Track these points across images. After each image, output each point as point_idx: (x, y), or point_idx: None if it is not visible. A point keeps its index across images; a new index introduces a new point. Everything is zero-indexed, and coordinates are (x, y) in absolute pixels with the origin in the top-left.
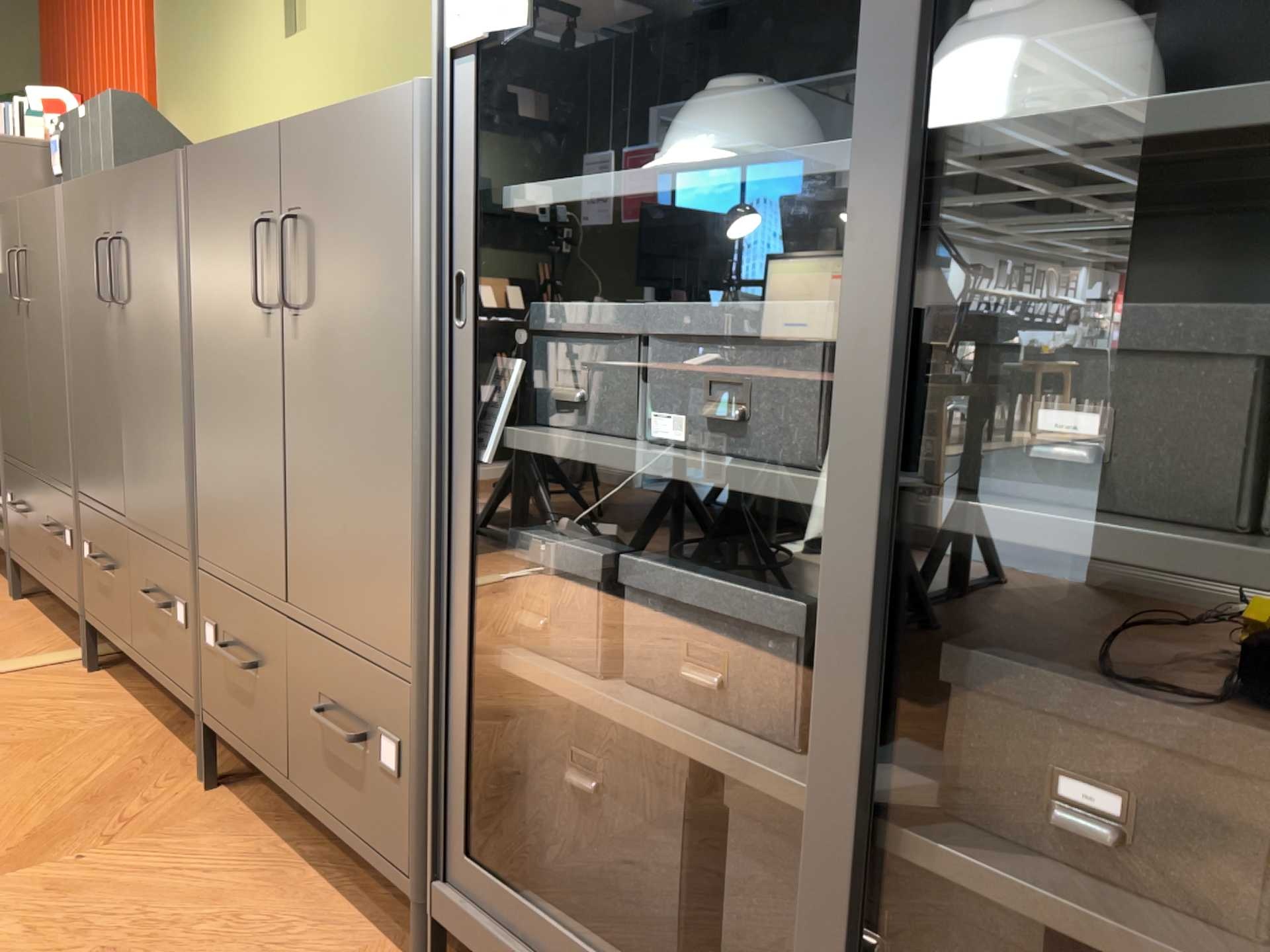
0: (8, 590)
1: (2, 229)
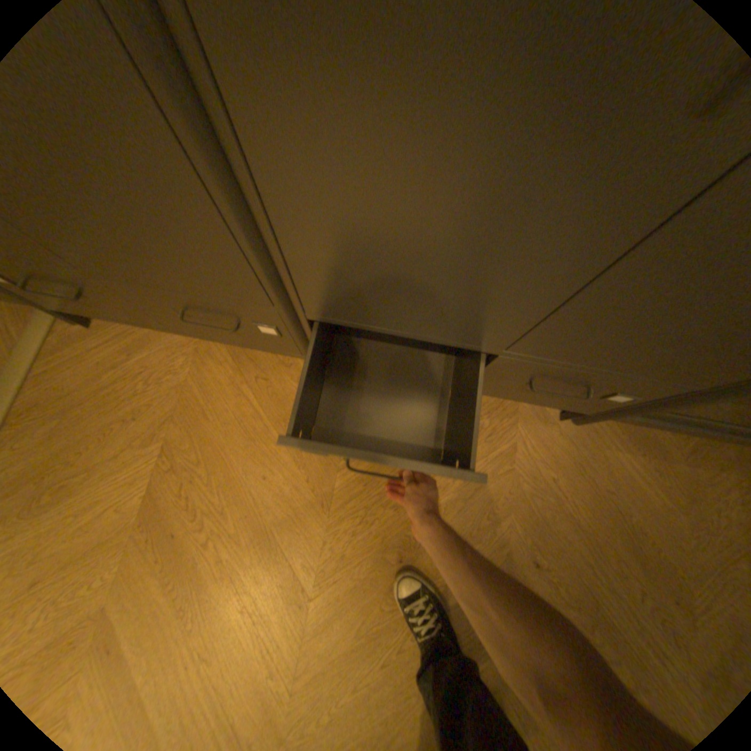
0: None
1: None
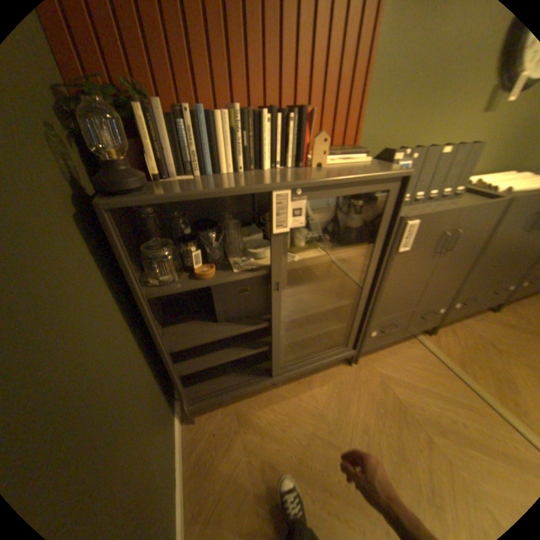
0: (340, 369)
1: (427, 224)
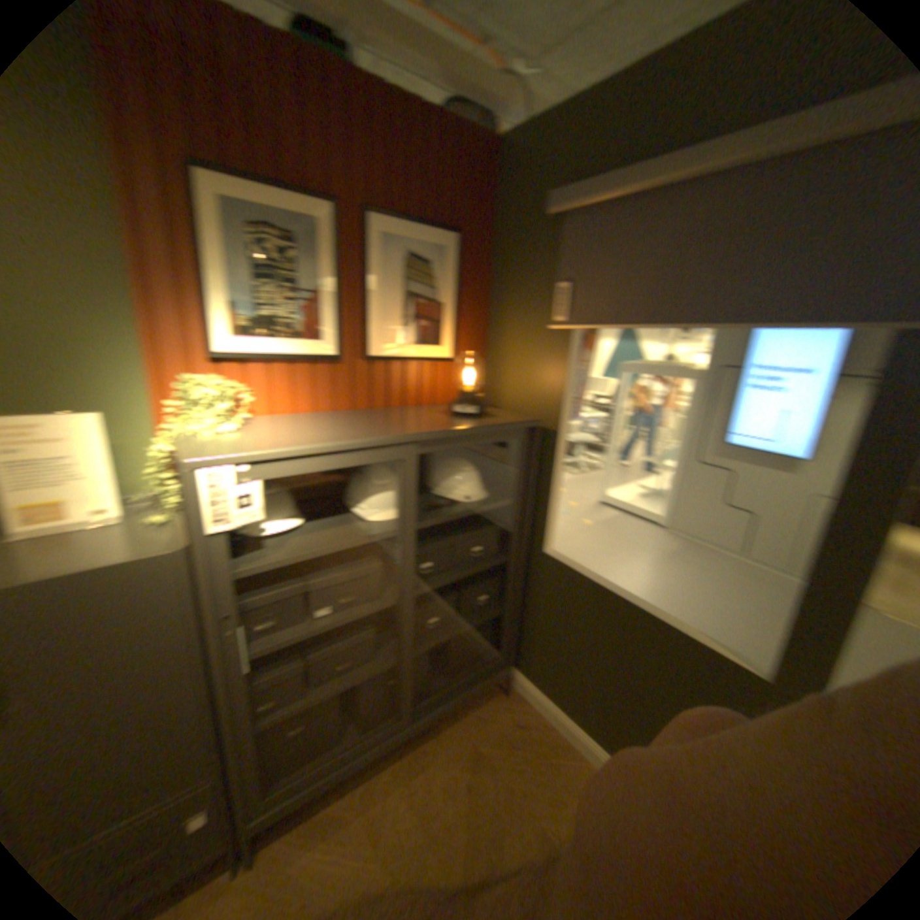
0: None
1: None
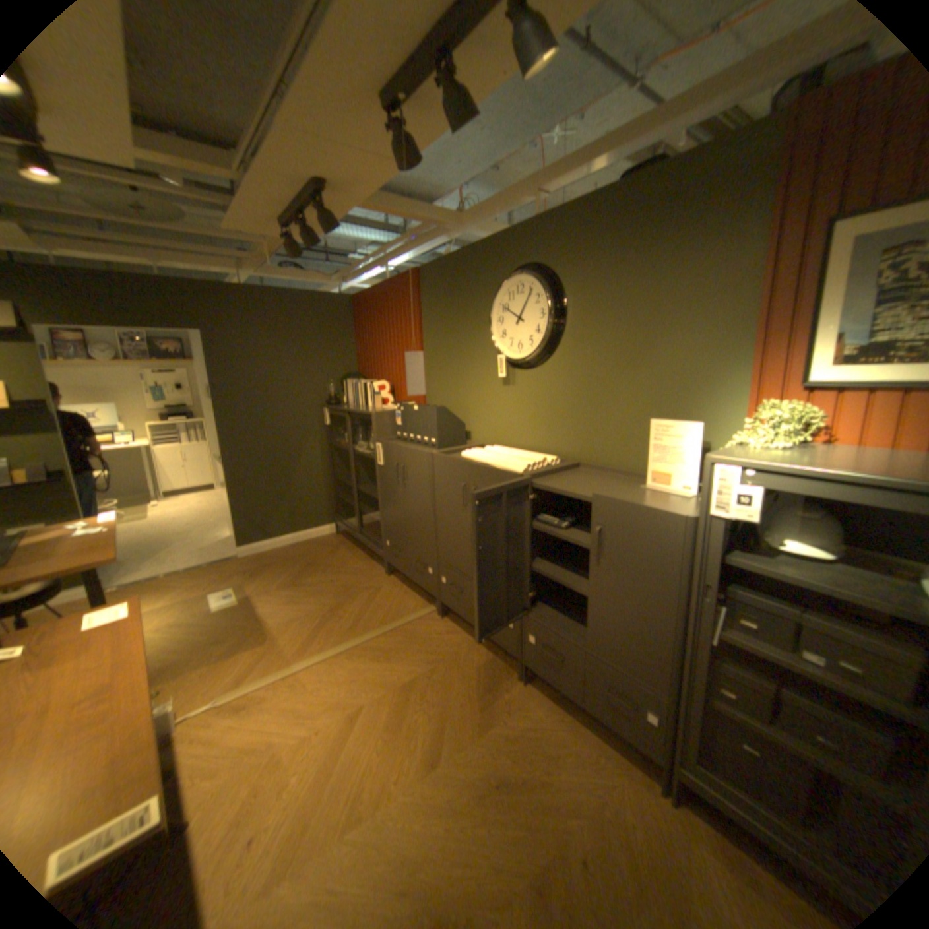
0: (382, 570)
1: (387, 450)
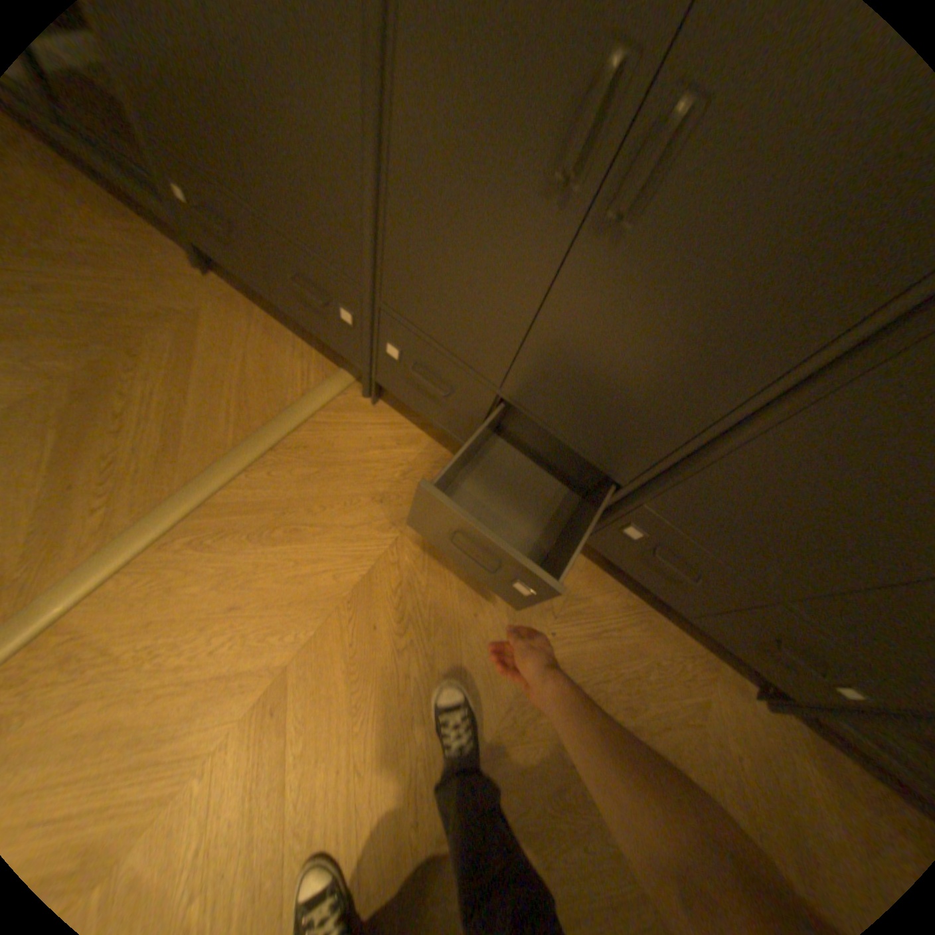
0: (178, 254)
1: None
